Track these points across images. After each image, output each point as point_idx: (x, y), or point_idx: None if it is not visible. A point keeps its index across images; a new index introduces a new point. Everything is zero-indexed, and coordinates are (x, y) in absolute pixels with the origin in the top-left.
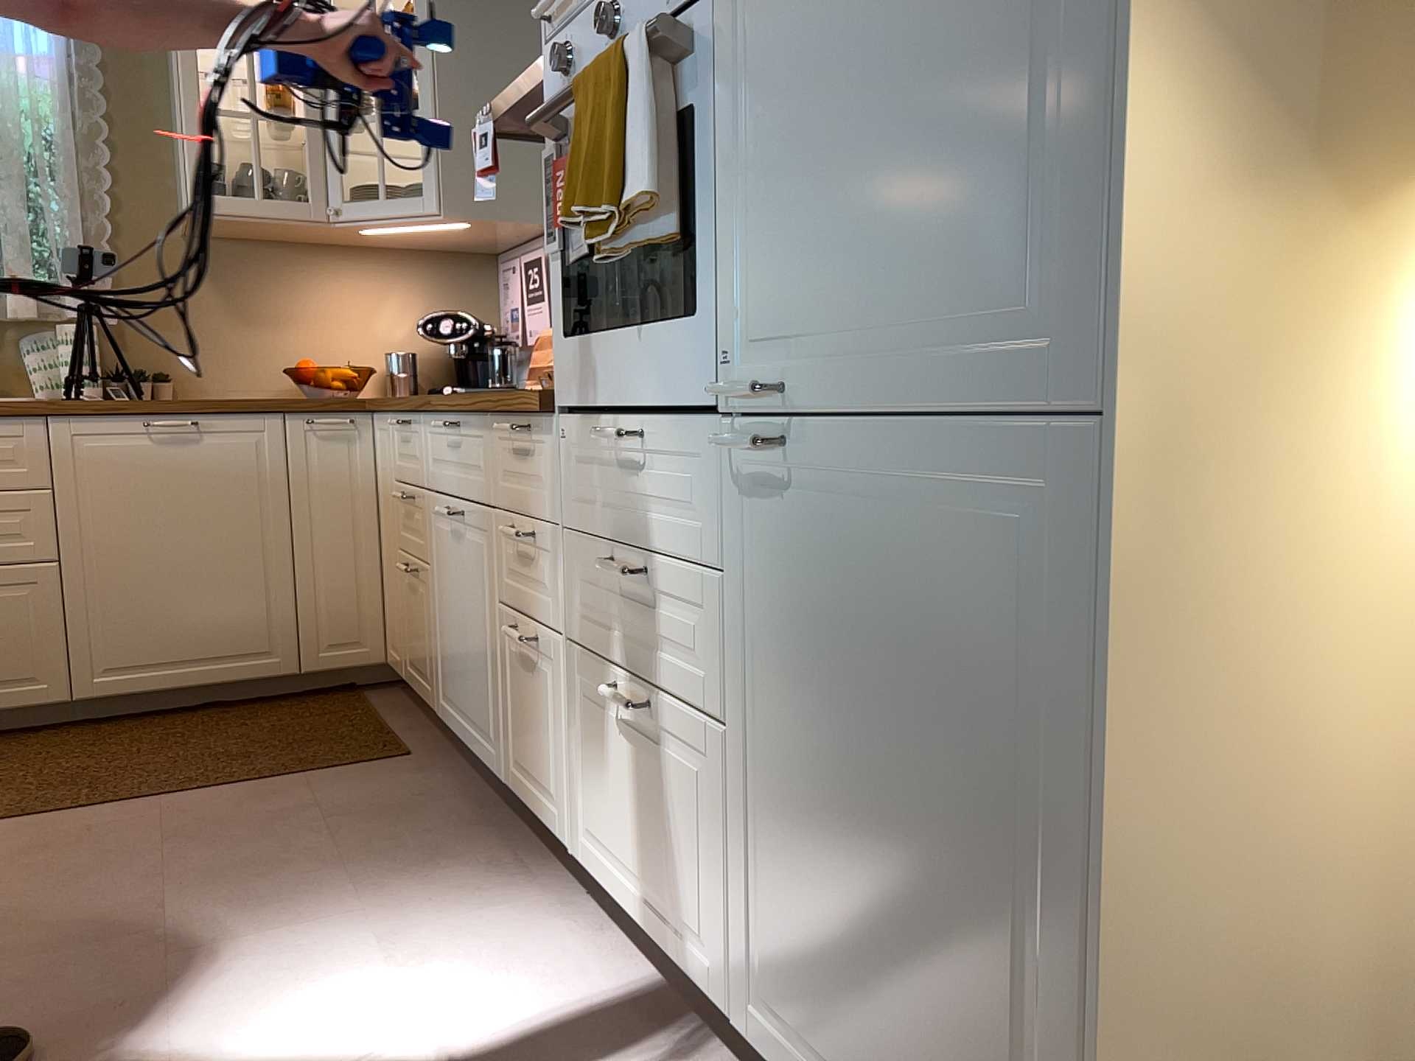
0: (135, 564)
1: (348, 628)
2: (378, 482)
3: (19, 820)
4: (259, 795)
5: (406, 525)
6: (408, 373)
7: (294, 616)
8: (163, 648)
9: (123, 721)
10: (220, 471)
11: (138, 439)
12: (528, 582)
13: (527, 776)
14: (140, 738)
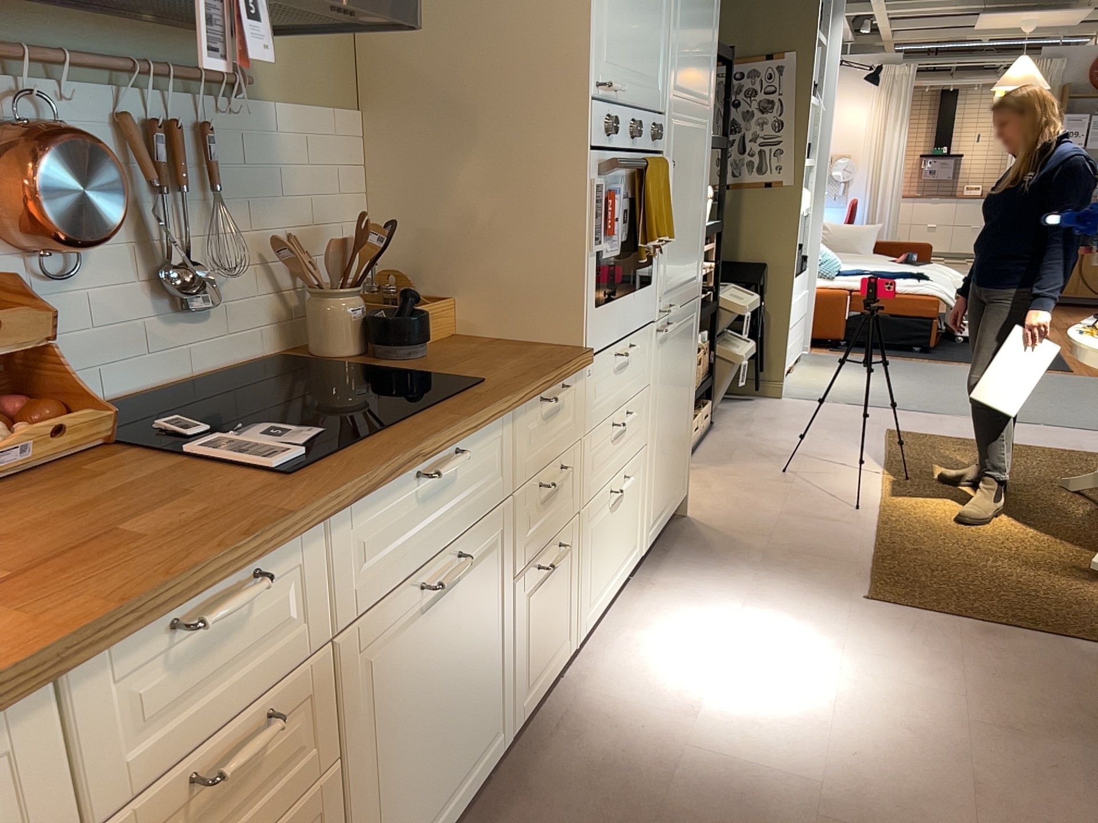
0: None
1: None
2: None
3: None
4: None
5: None
6: None
7: None
8: None
9: None
10: None
11: None
12: (551, 510)
13: (539, 670)
14: None
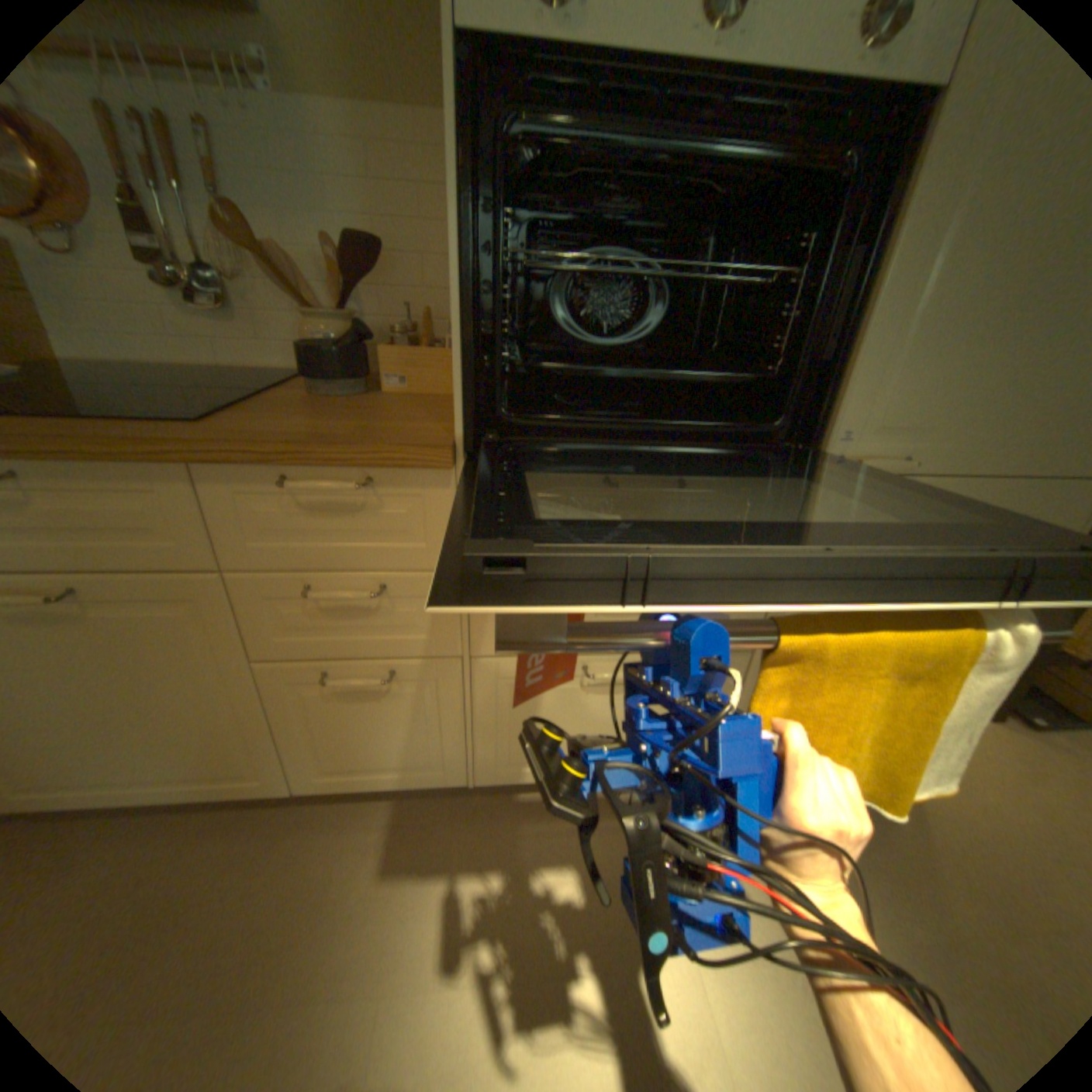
0: None
1: None
2: None
3: None
4: None
5: None
6: None
7: None
8: None
9: None
10: None
11: None
12: (356, 626)
13: (355, 770)
14: None
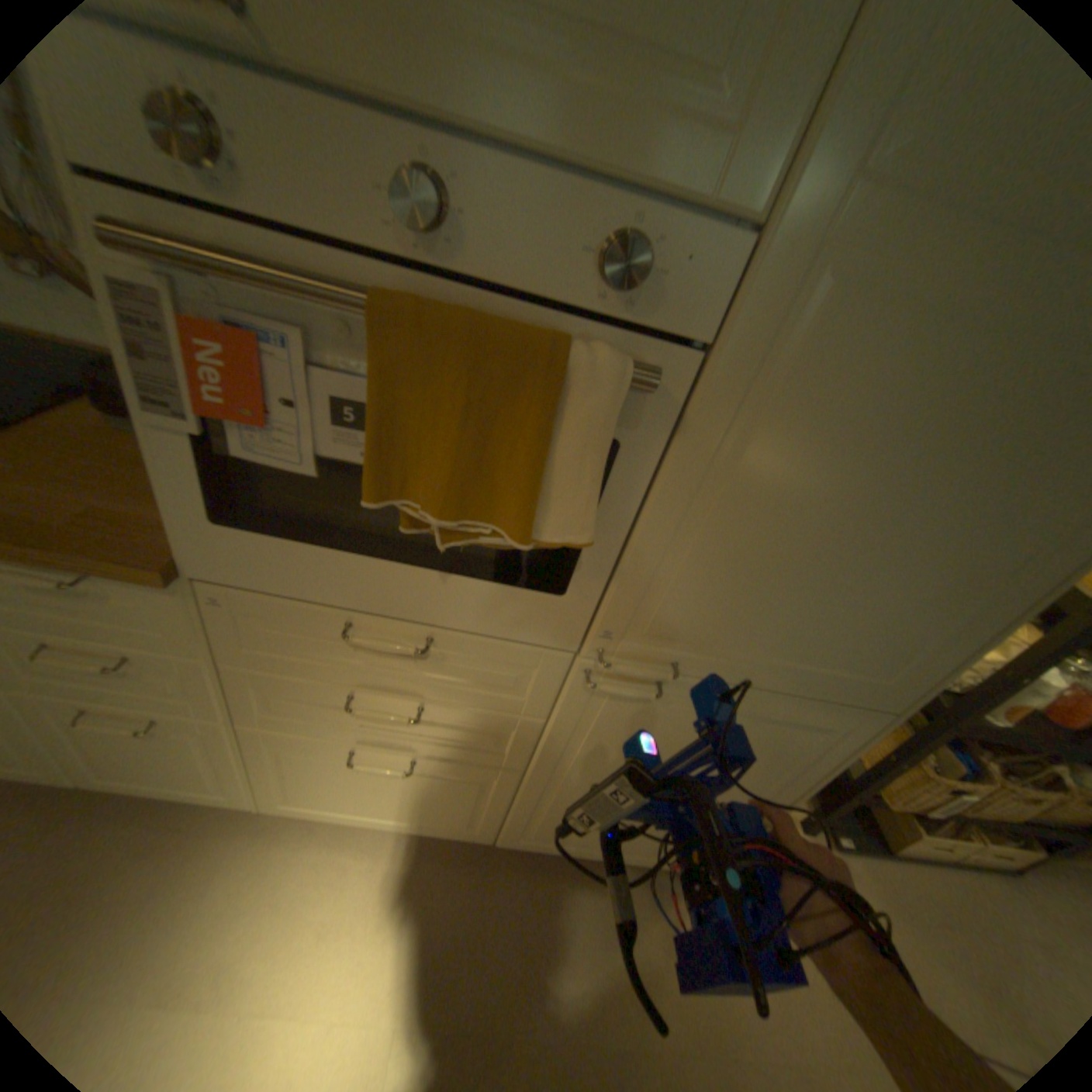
0: None
1: None
2: None
3: None
4: None
5: None
6: None
7: None
8: None
9: None
10: None
11: None
12: (109, 684)
13: (137, 782)
14: None
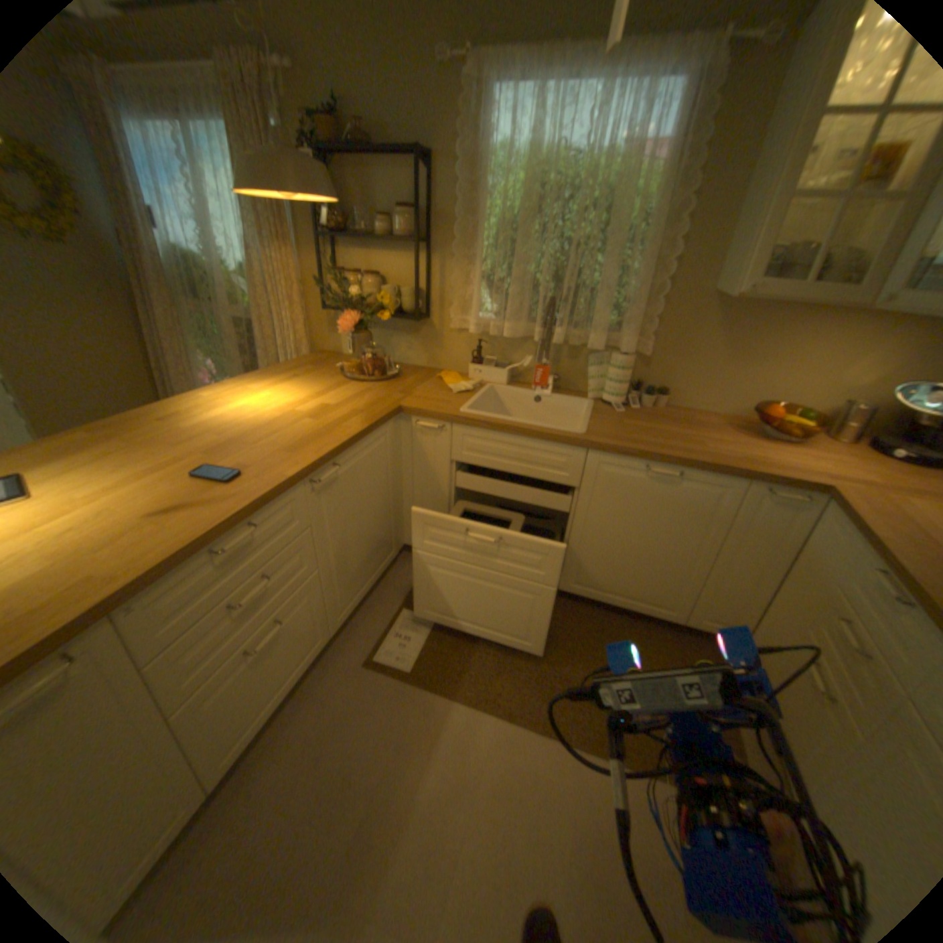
0: (611, 541)
1: (731, 618)
2: (809, 549)
3: (508, 721)
4: (641, 801)
5: (837, 643)
6: (863, 428)
7: (697, 600)
8: (611, 585)
9: (579, 602)
10: (686, 507)
11: (639, 474)
12: None
13: None
14: (584, 635)
